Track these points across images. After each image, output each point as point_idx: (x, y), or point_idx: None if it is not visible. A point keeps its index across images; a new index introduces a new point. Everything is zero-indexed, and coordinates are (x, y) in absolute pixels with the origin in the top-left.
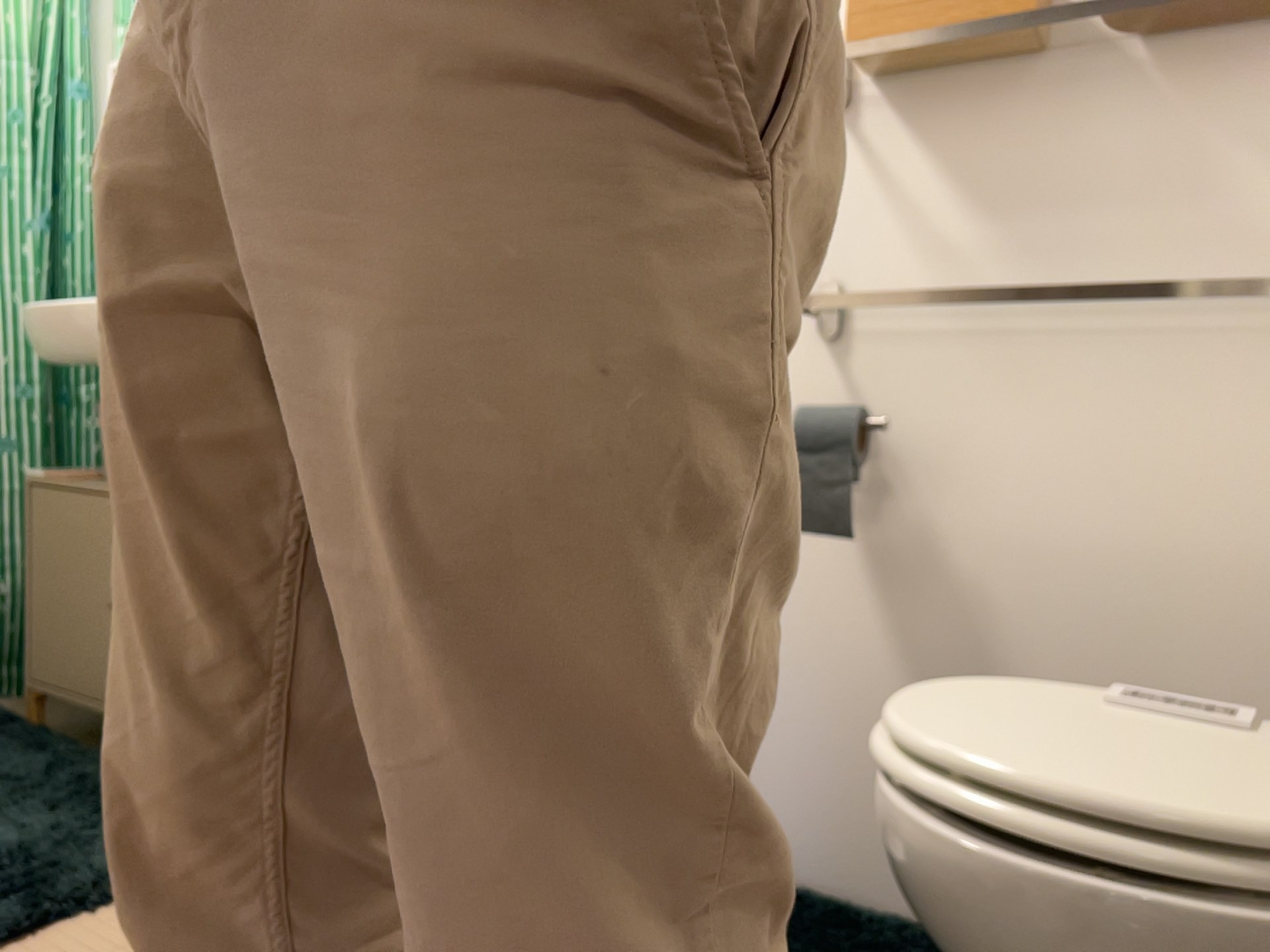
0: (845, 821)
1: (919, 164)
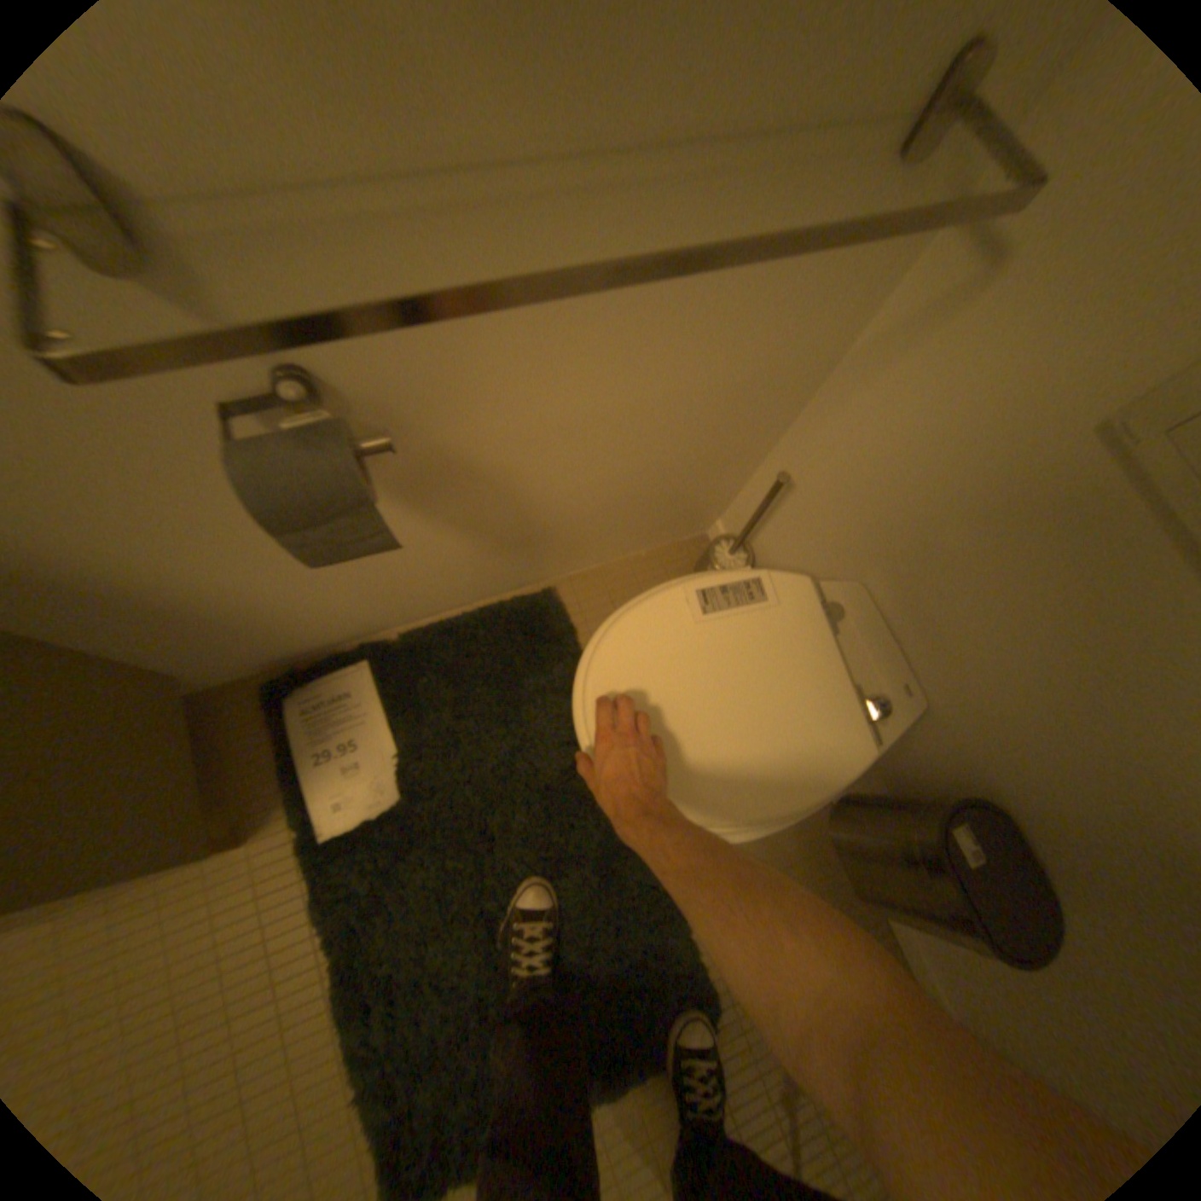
0: (429, 593)
1: None
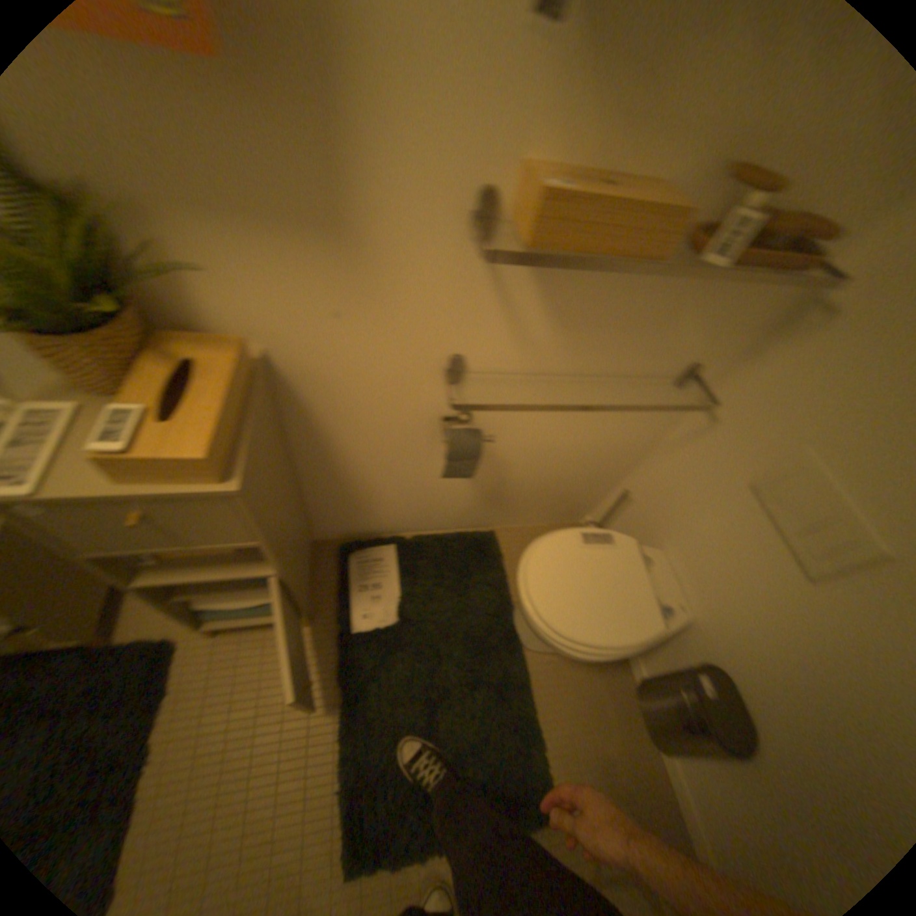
0: (440, 516)
1: (533, 290)
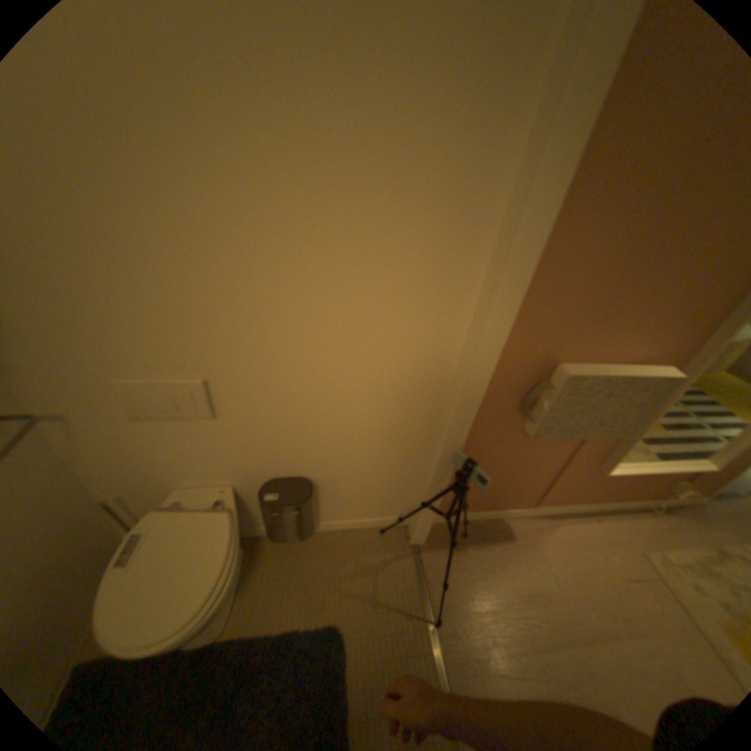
0: None
1: None
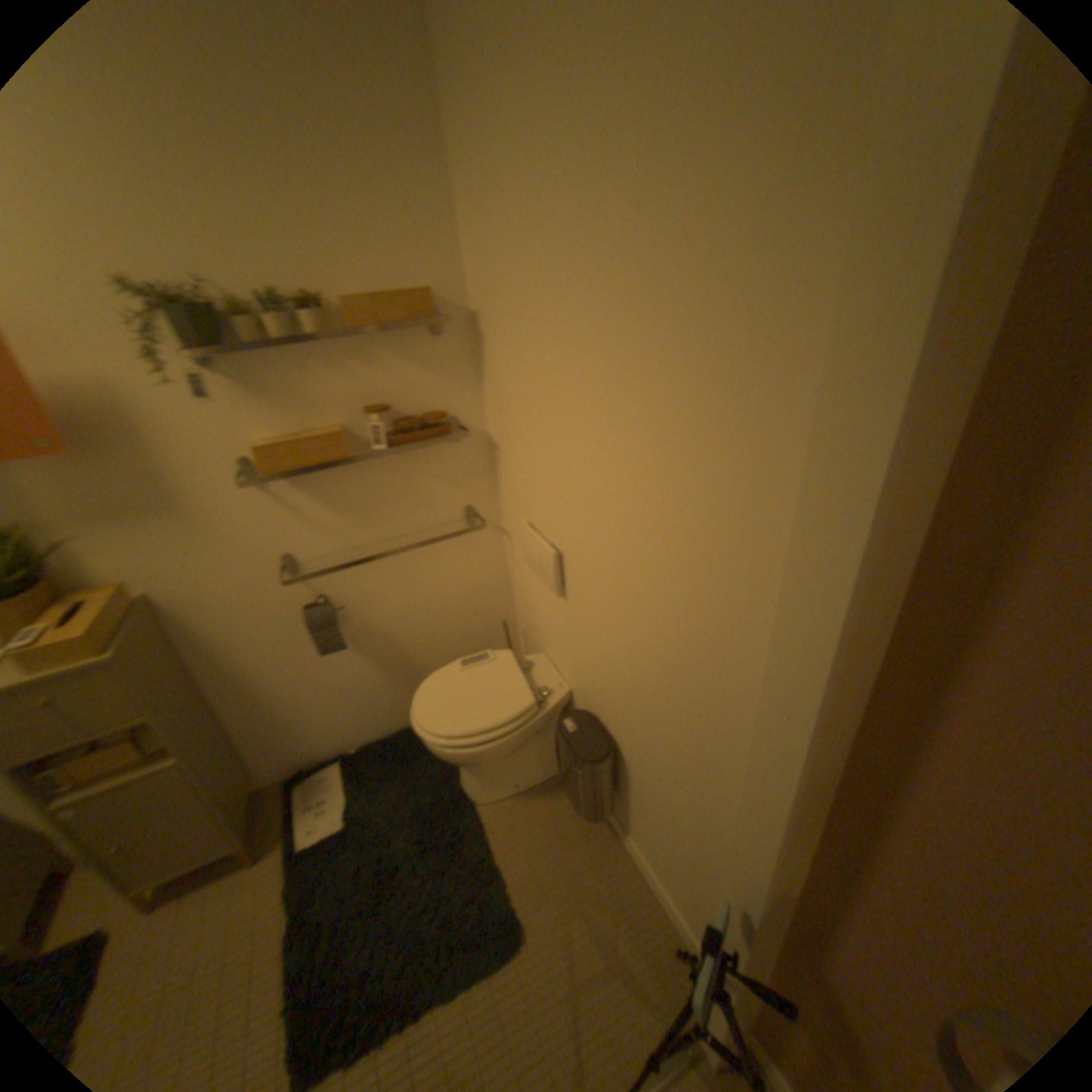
0: (368, 718)
1: (304, 501)
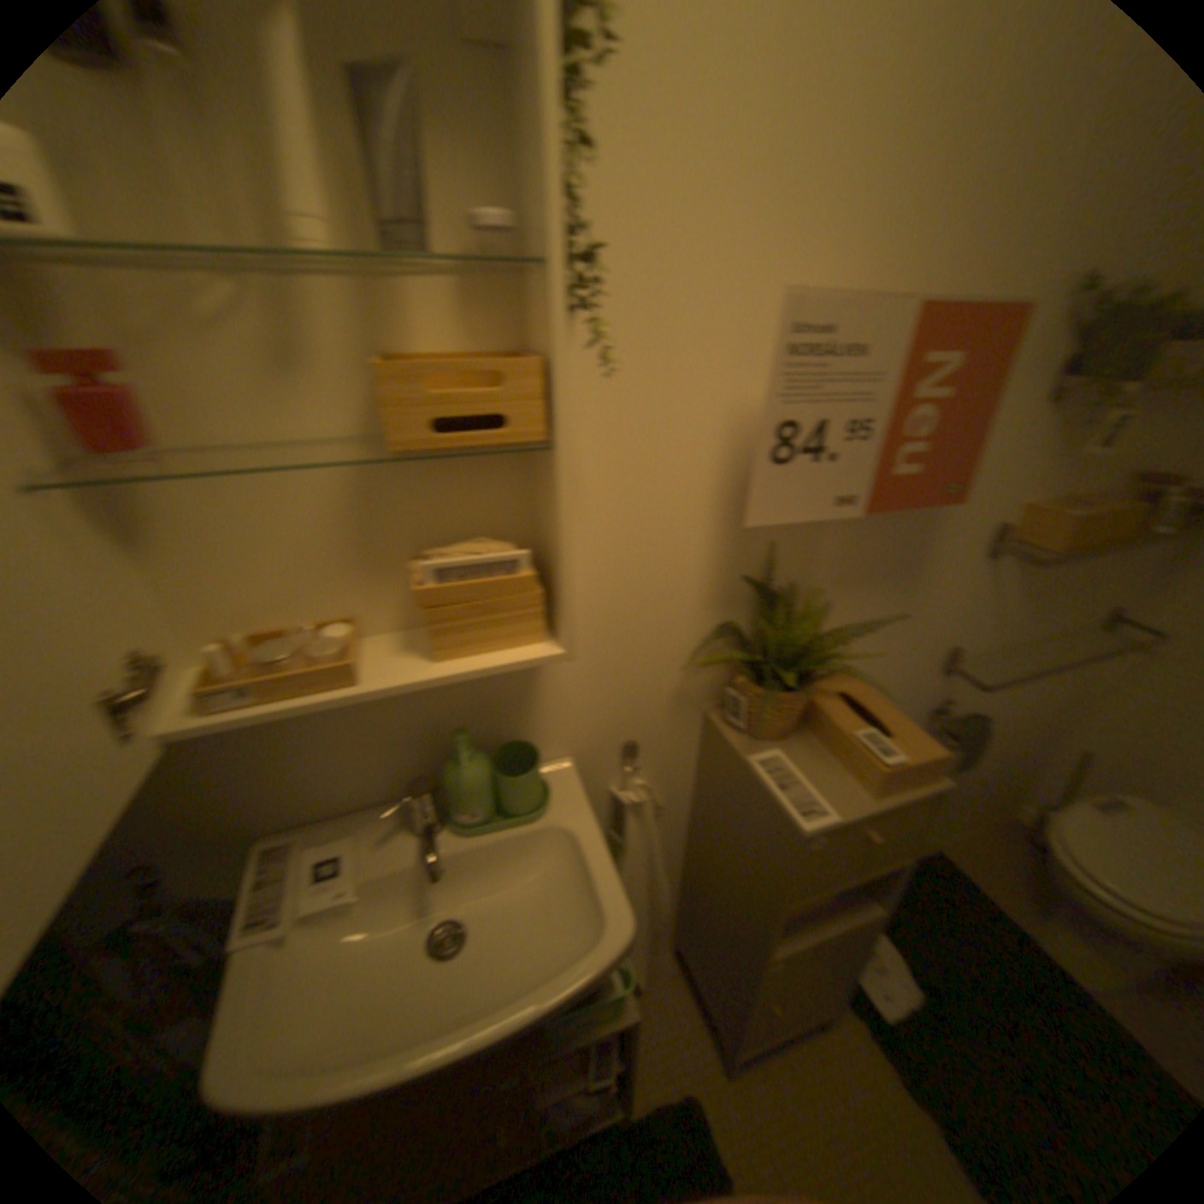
0: None
1: (1014, 584)
